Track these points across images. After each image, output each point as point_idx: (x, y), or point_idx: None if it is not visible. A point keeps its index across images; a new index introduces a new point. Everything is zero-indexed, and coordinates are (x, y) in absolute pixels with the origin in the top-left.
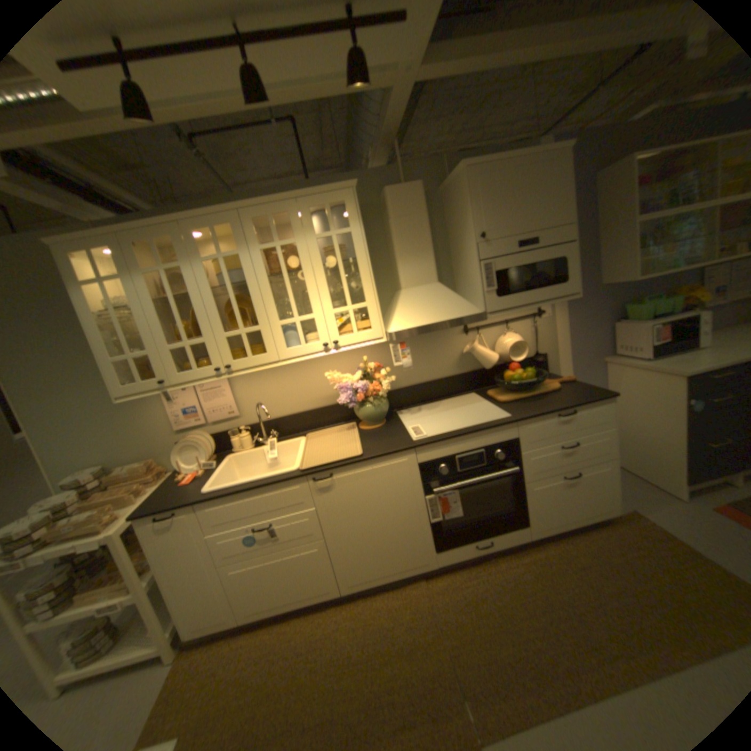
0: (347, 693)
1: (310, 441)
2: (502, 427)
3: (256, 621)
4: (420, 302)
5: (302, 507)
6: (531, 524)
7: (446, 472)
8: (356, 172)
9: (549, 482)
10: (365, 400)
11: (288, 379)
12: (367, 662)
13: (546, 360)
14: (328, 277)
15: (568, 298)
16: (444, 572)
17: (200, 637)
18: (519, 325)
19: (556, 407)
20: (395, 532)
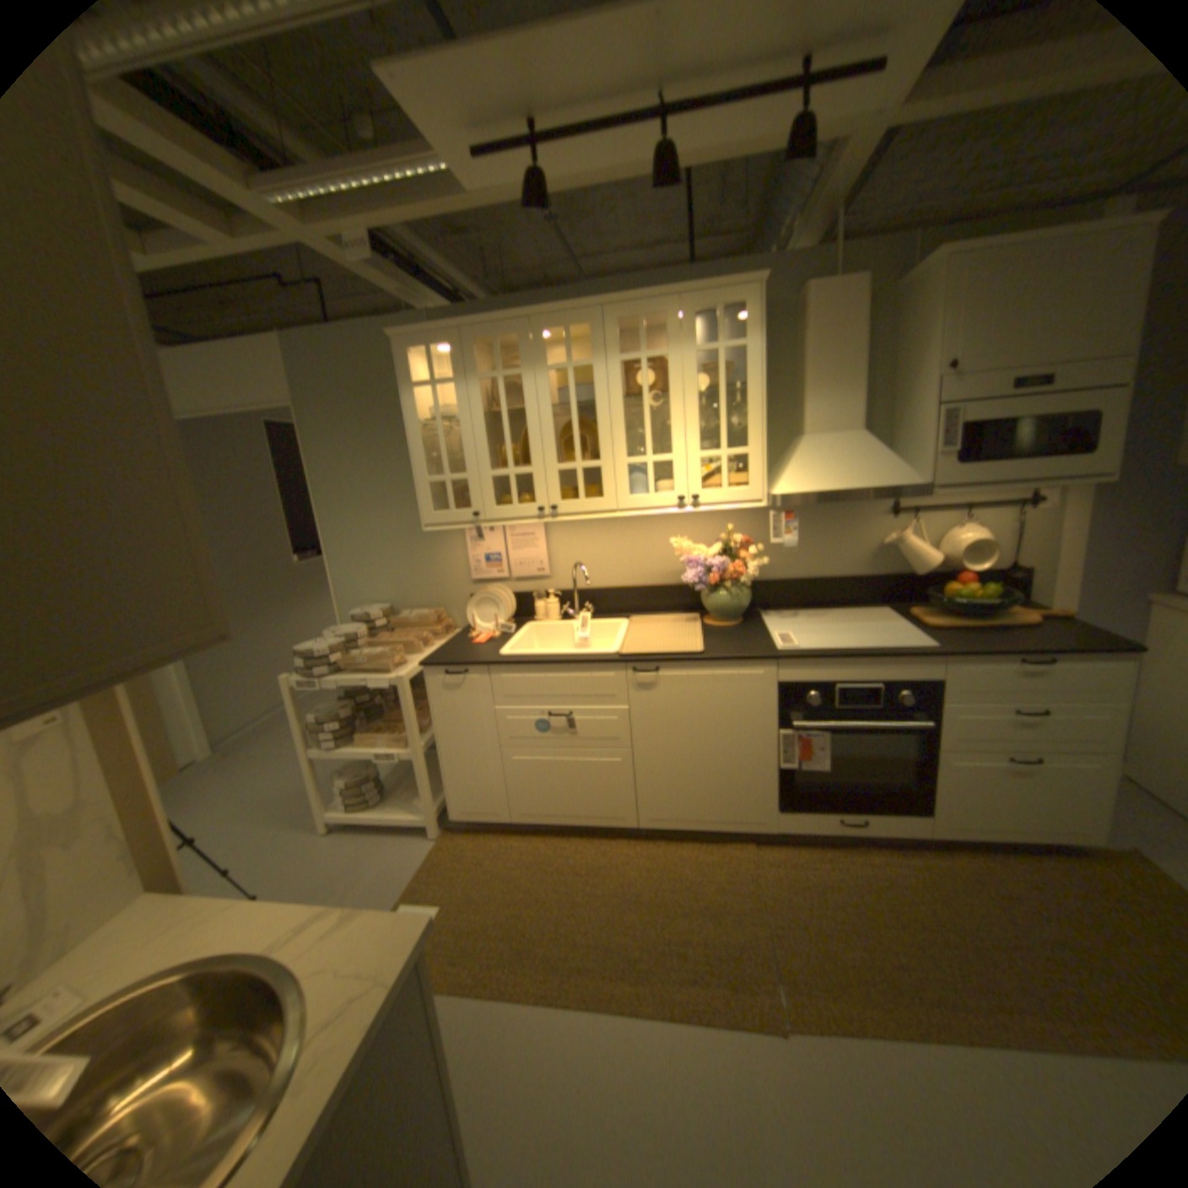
0: (631, 929)
1: (634, 626)
2: (919, 658)
3: (533, 825)
4: (828, 457)
5: (612, 701)
6: (937, 813)
7: (817, 702)
8: (769, 256)
9: (981, 759)
10: (719, 584)
11: (619, 540)
12: (661, 907)
13: (1031, 579)
14: (700, 407)
15: (1088, 480)
16: (786, 843)
17: (470, 823)
18: (992, 515)
19: (1021, 647)
20: (726, 767)
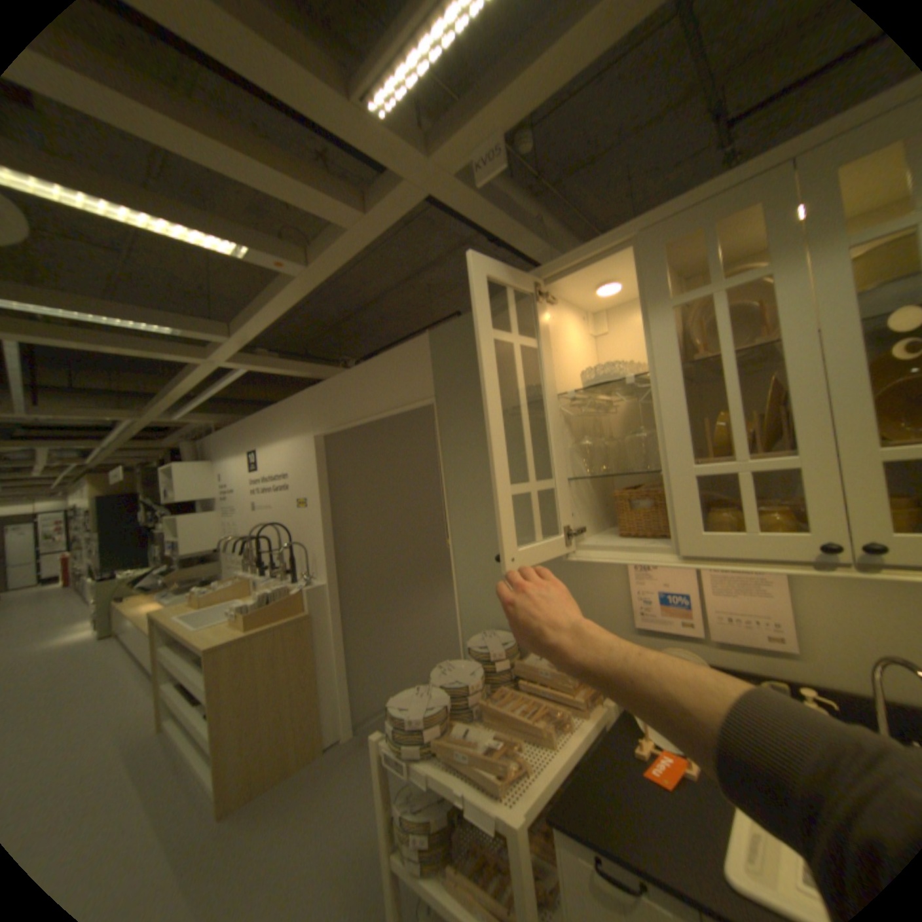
0: None
1: None
2: None
3: None
4: None
5: None
6: None
7: None
8: None
9: None
10: None
11: None
12: None
13: None
14: None
15: None
16: None
17: None
18: None
19: None
20: None
